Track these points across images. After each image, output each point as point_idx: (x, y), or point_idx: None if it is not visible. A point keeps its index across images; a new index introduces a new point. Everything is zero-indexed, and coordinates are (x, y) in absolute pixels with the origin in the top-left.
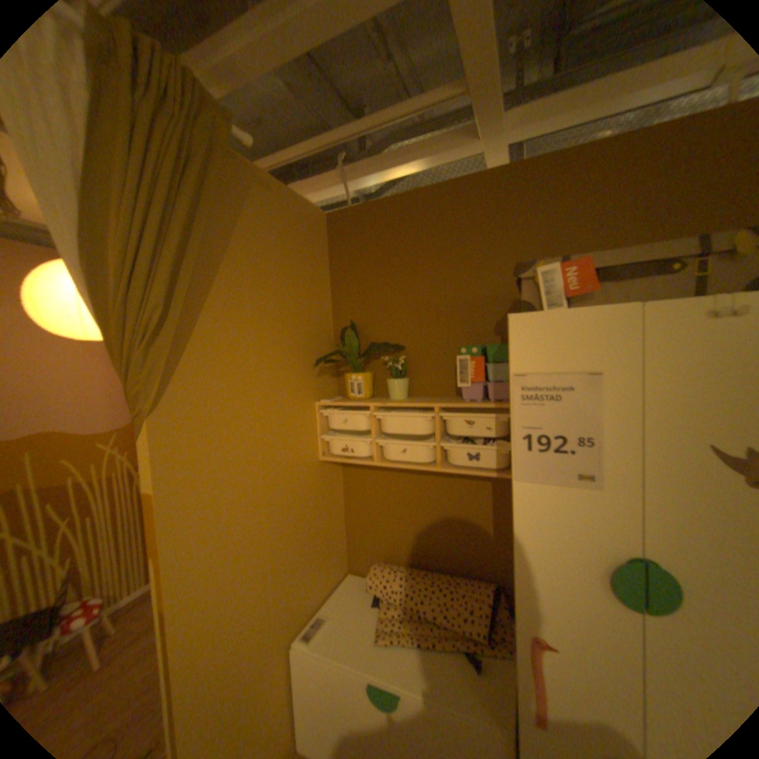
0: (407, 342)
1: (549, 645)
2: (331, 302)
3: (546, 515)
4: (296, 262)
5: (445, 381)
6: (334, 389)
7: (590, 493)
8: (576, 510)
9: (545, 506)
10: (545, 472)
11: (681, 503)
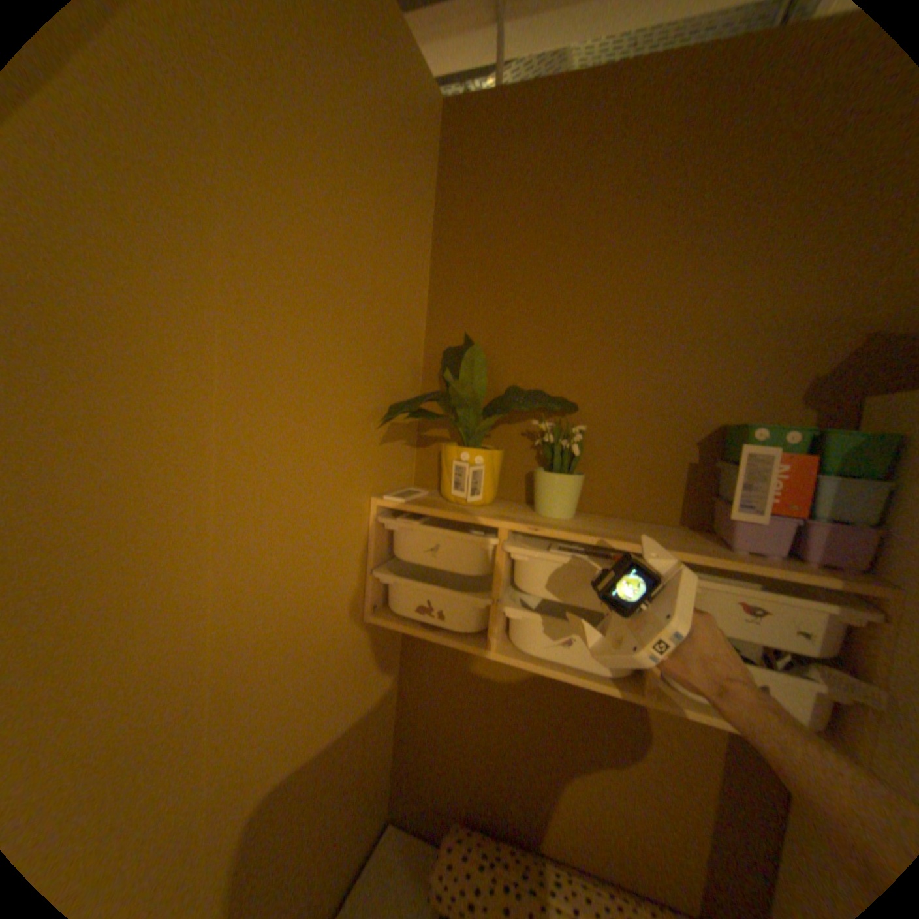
0: (586, 396)
1: None
2: (429, 290)
3: None
4: (372, 162)
5: (660, 491)
6: (411, 470)
7: None
8: None
9: None
10: None
11: None
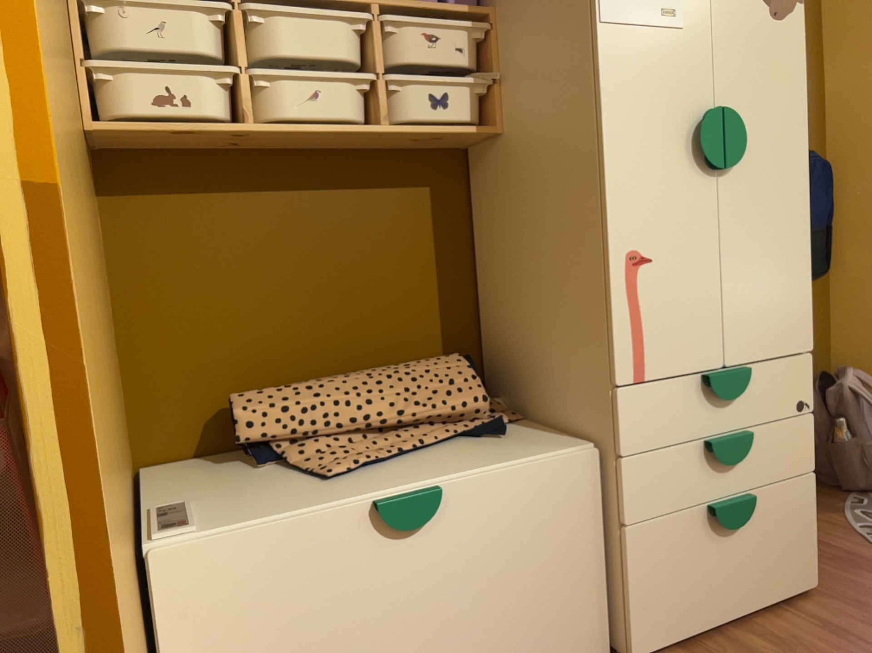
0: None
1: (643, 256)
2: None
3: (633, 70)
4: None
5: None
6: None
7: (671, 34)
8: (660, 58)
9: (632, 56)
10: (630, 6)
11: (735, 38)
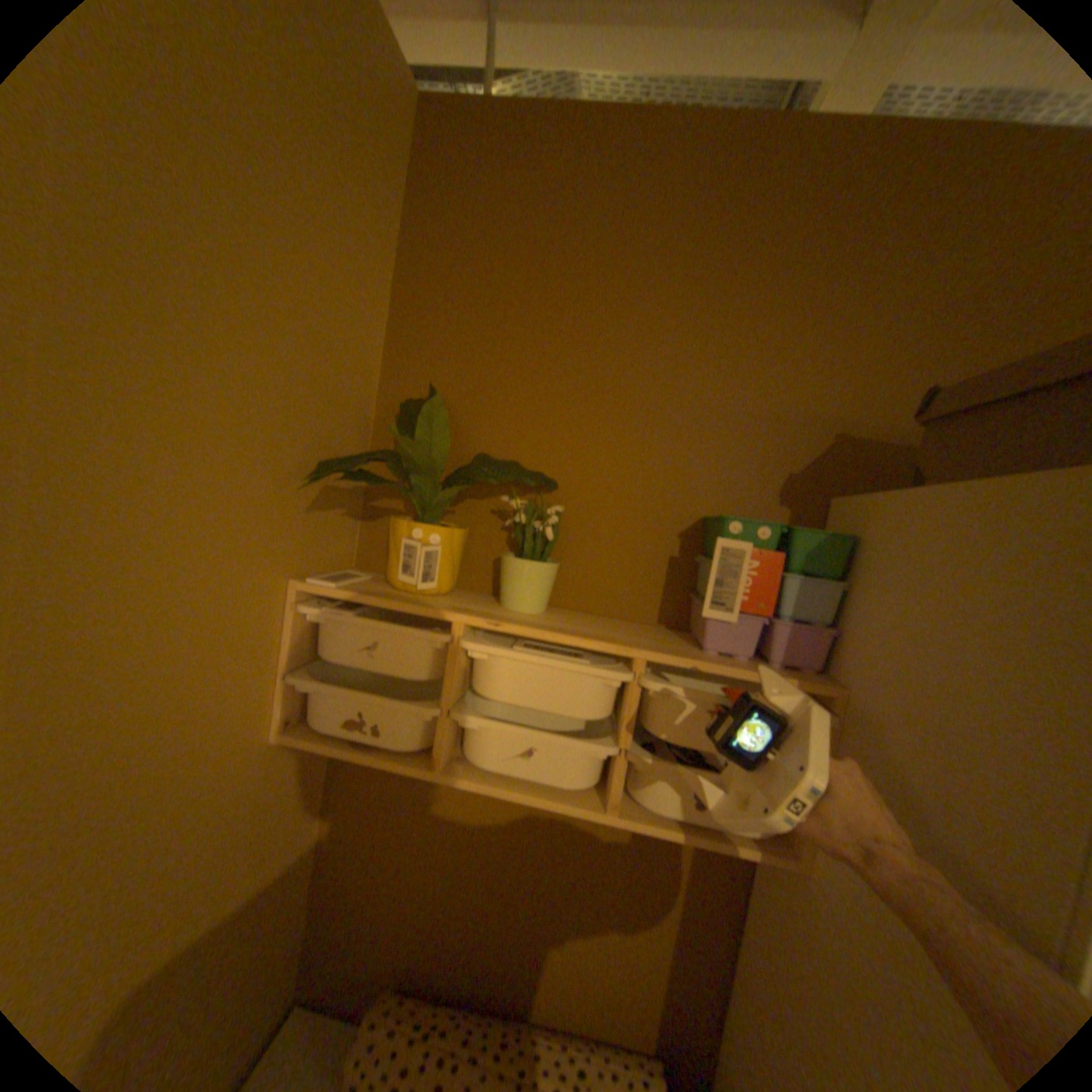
0: (568, 474)
1: None
2: (388, 326)
3: None
4: (312, 147)
5: (639, 586)
6: (352, 549)
7: None
8: None
9: None
10: None
11: None
